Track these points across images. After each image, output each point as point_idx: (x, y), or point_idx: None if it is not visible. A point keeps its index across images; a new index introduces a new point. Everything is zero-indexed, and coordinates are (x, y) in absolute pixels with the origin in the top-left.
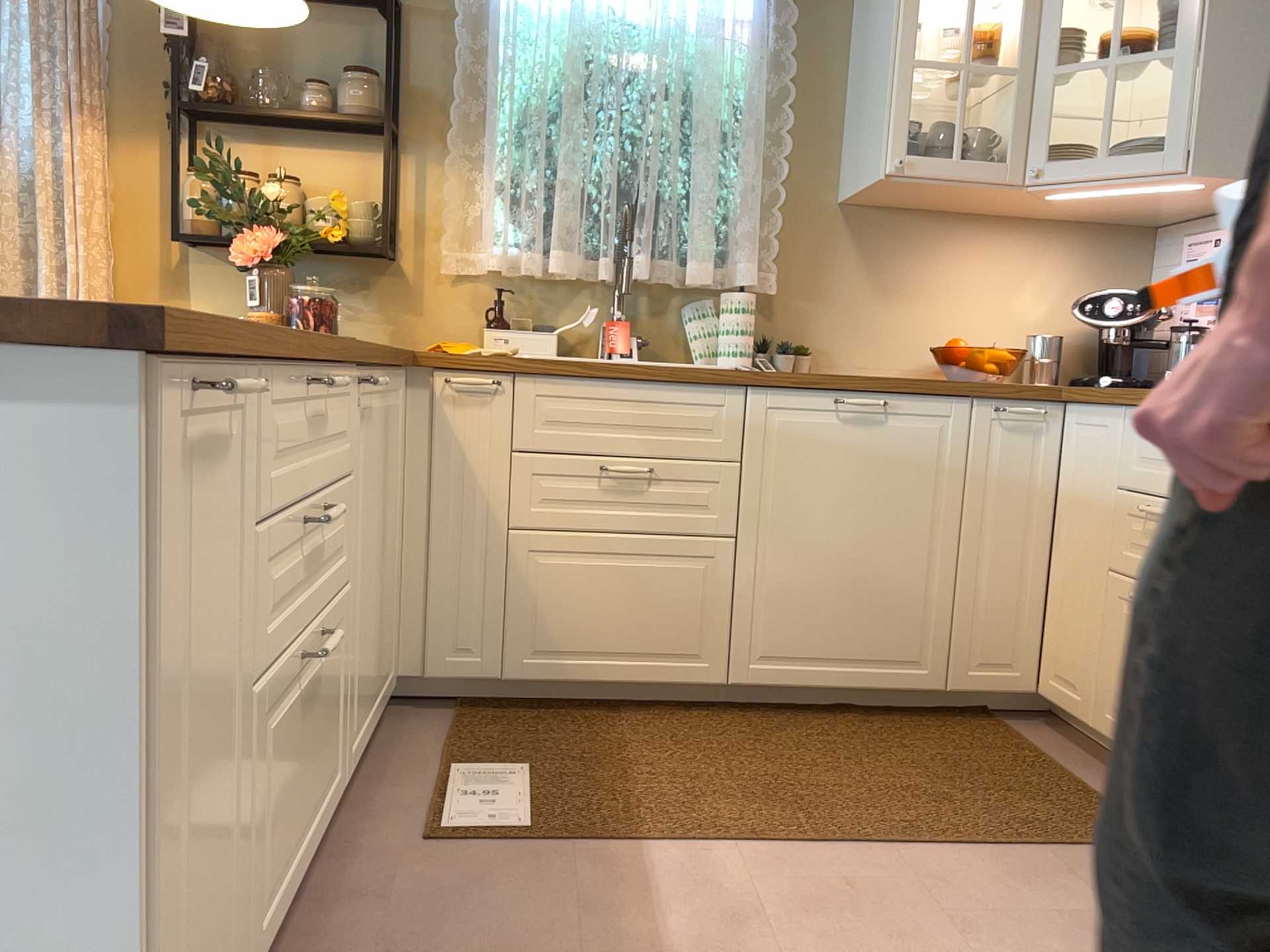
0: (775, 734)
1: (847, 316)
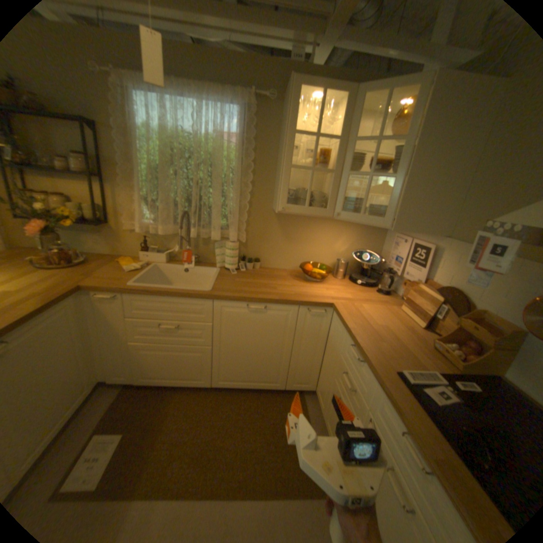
0: (222, 408)
1: (273, 248)
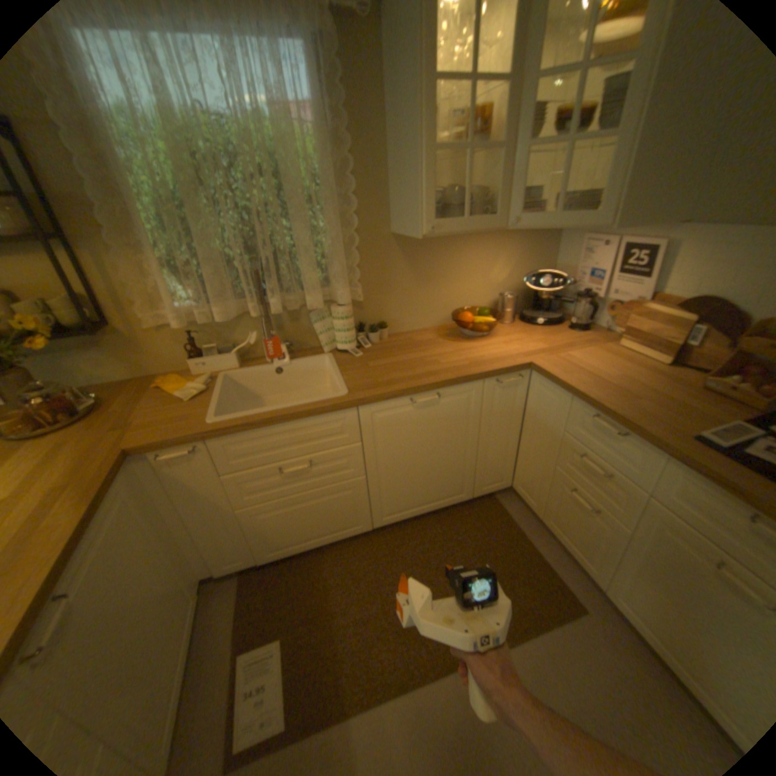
0: (399, 551)
1: (403, 300)
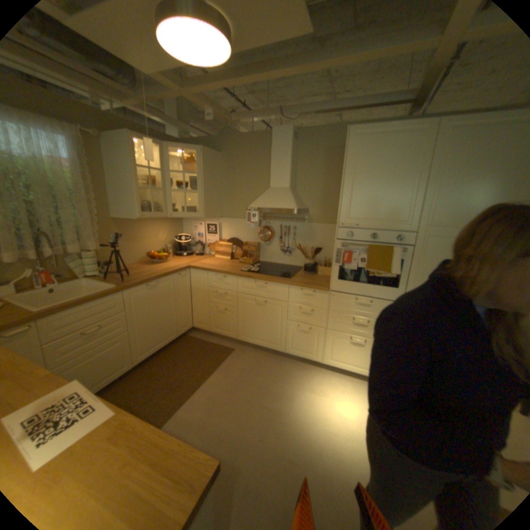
0: (150, 372)
1: (118, 250)
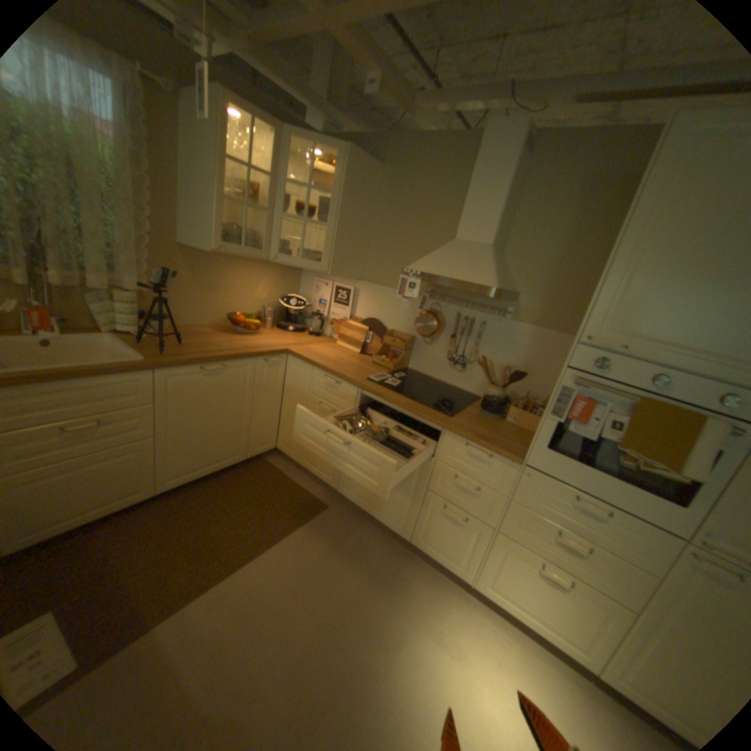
0: (183, 511)
1: (183, 300)
